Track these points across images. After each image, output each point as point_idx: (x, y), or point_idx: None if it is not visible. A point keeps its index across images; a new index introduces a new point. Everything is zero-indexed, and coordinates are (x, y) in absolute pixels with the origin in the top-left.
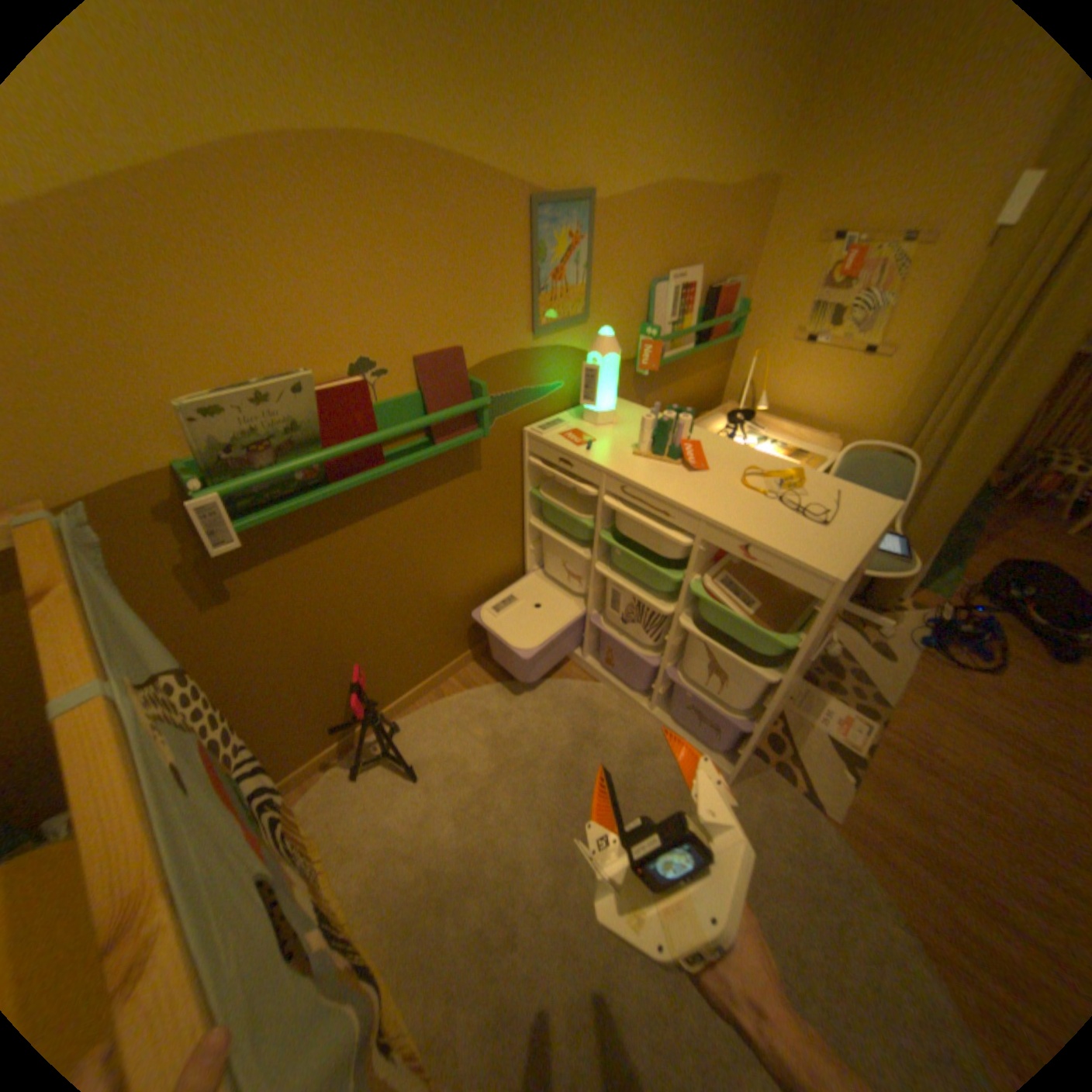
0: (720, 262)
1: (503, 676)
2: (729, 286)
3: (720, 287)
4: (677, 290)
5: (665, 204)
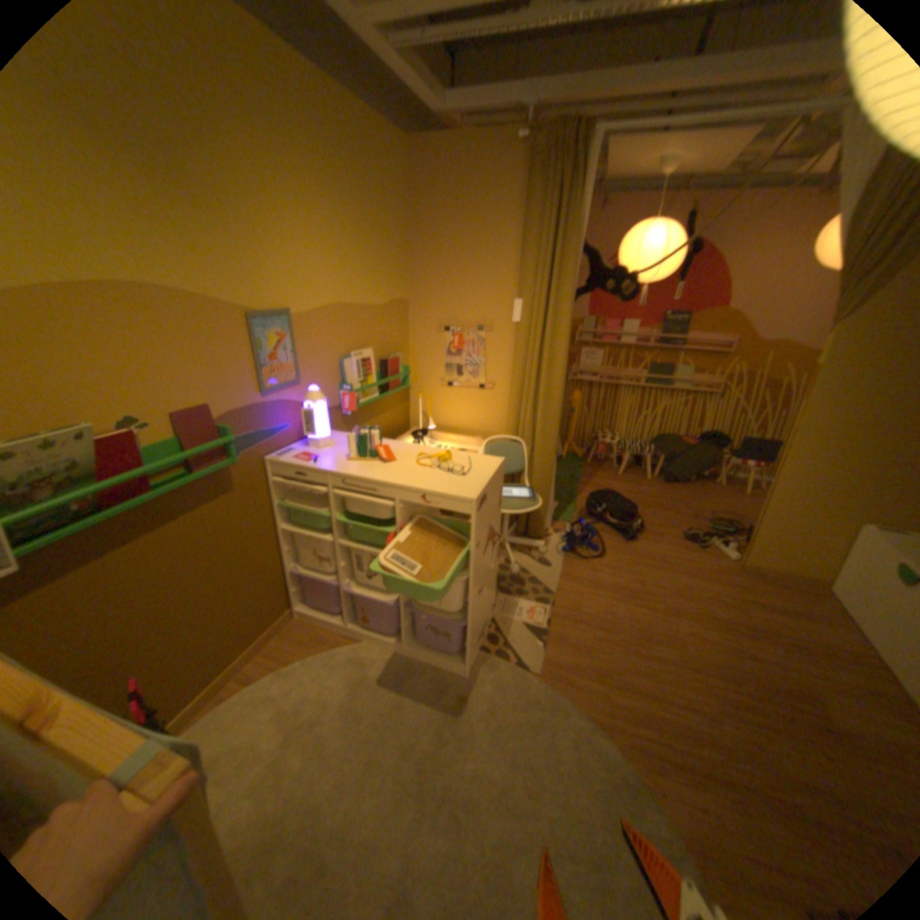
0: (383, 347)
1: (278, 666)
2: (392, 359)
3: (387, 360)
4: (358, 363)
5: (338, 317)
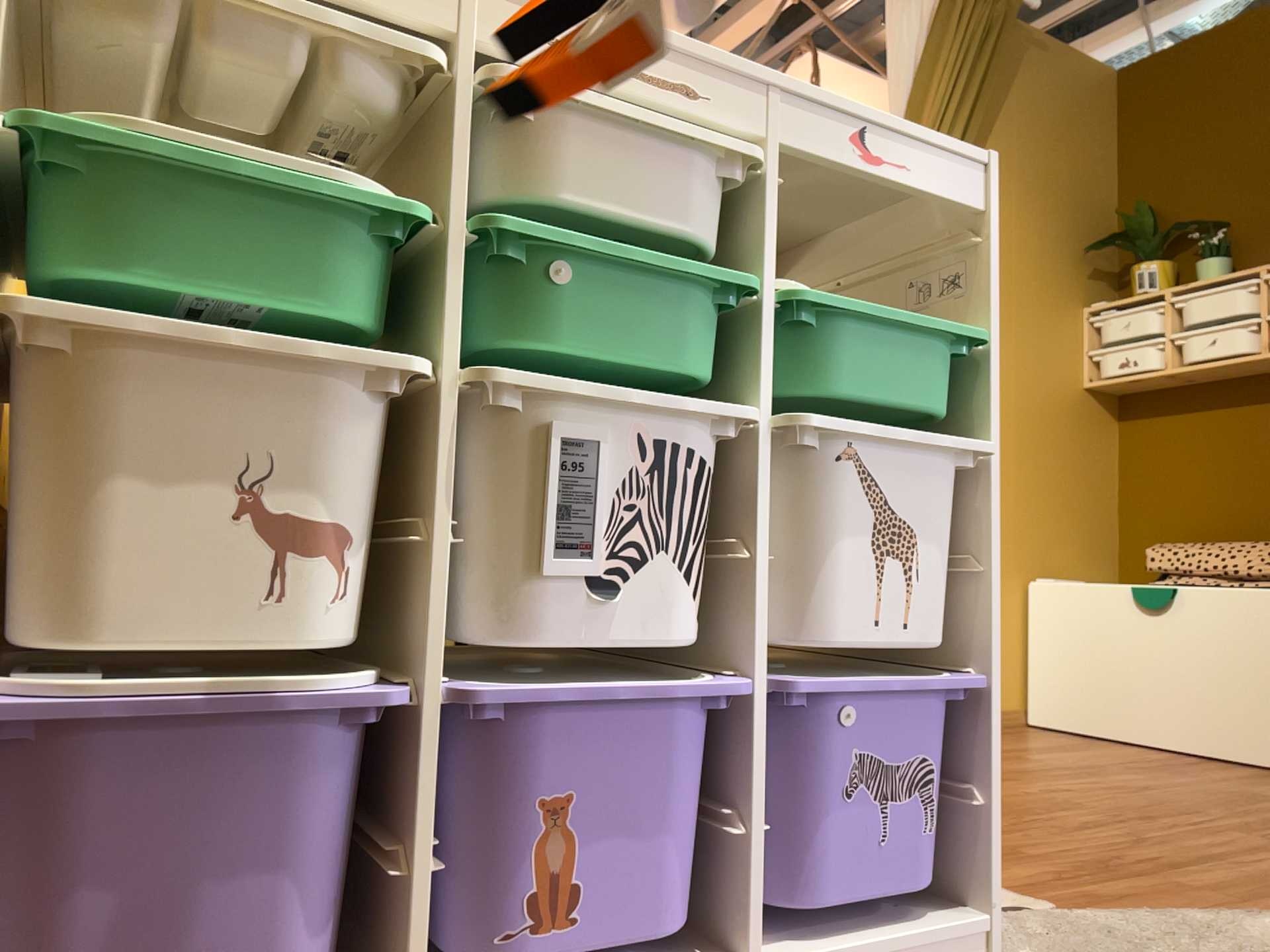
0: None
1: None
2: None
3: None
4: None
5: None
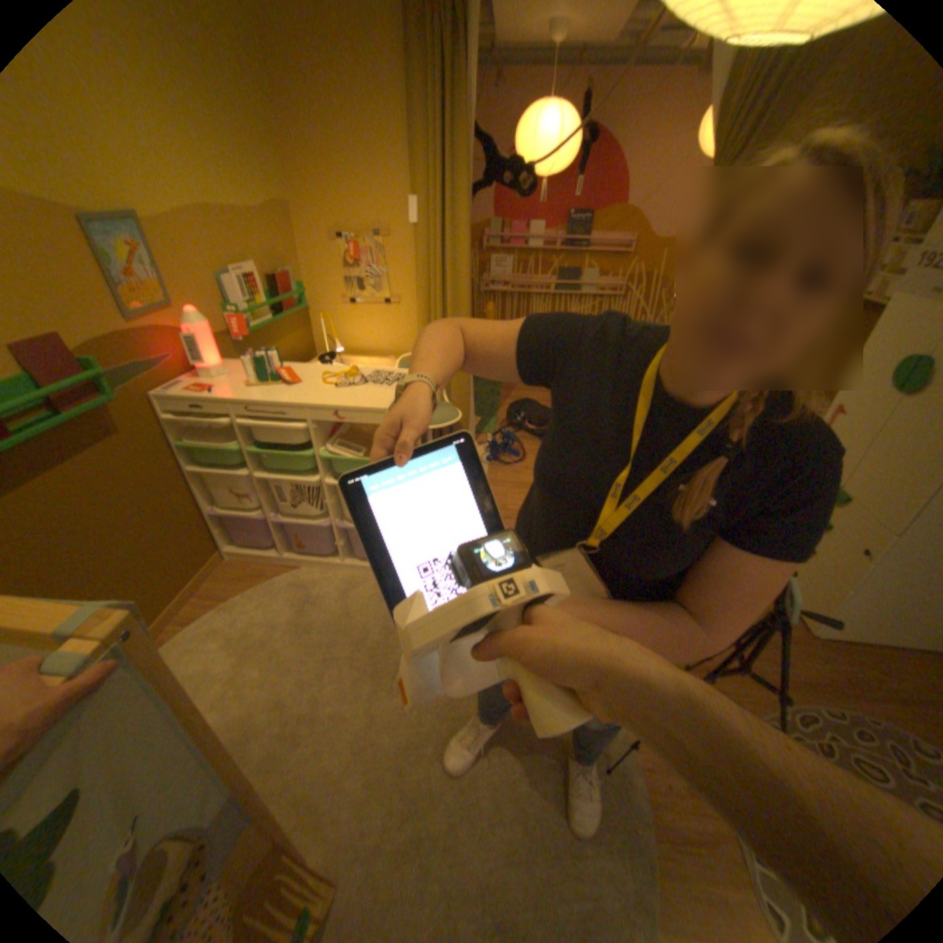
0: (267, 259)
1: (217, 603)
2: (280, 274)
3: (274, 275)
4: (239, 279)
5: (202, 221)
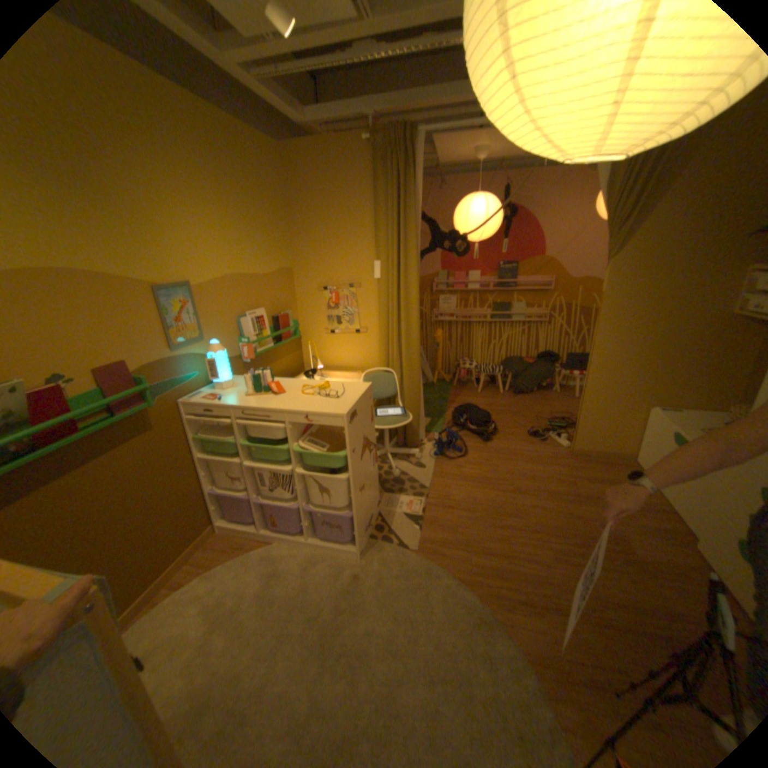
0: (274, 306)
1: (204, 571)
2: (282, 315)
3: (278, 316)
4: (253, 320)
5: (232, 284)
